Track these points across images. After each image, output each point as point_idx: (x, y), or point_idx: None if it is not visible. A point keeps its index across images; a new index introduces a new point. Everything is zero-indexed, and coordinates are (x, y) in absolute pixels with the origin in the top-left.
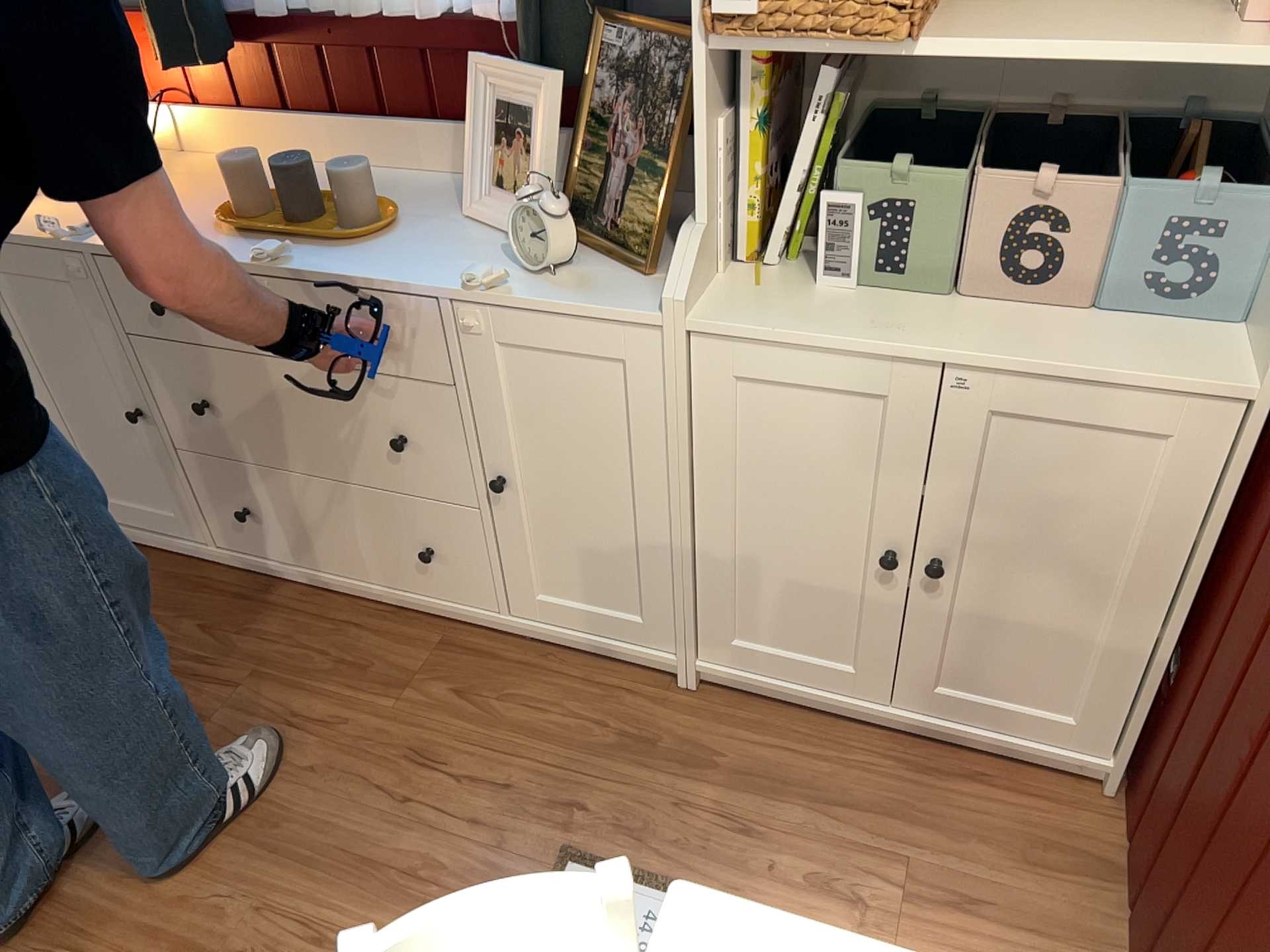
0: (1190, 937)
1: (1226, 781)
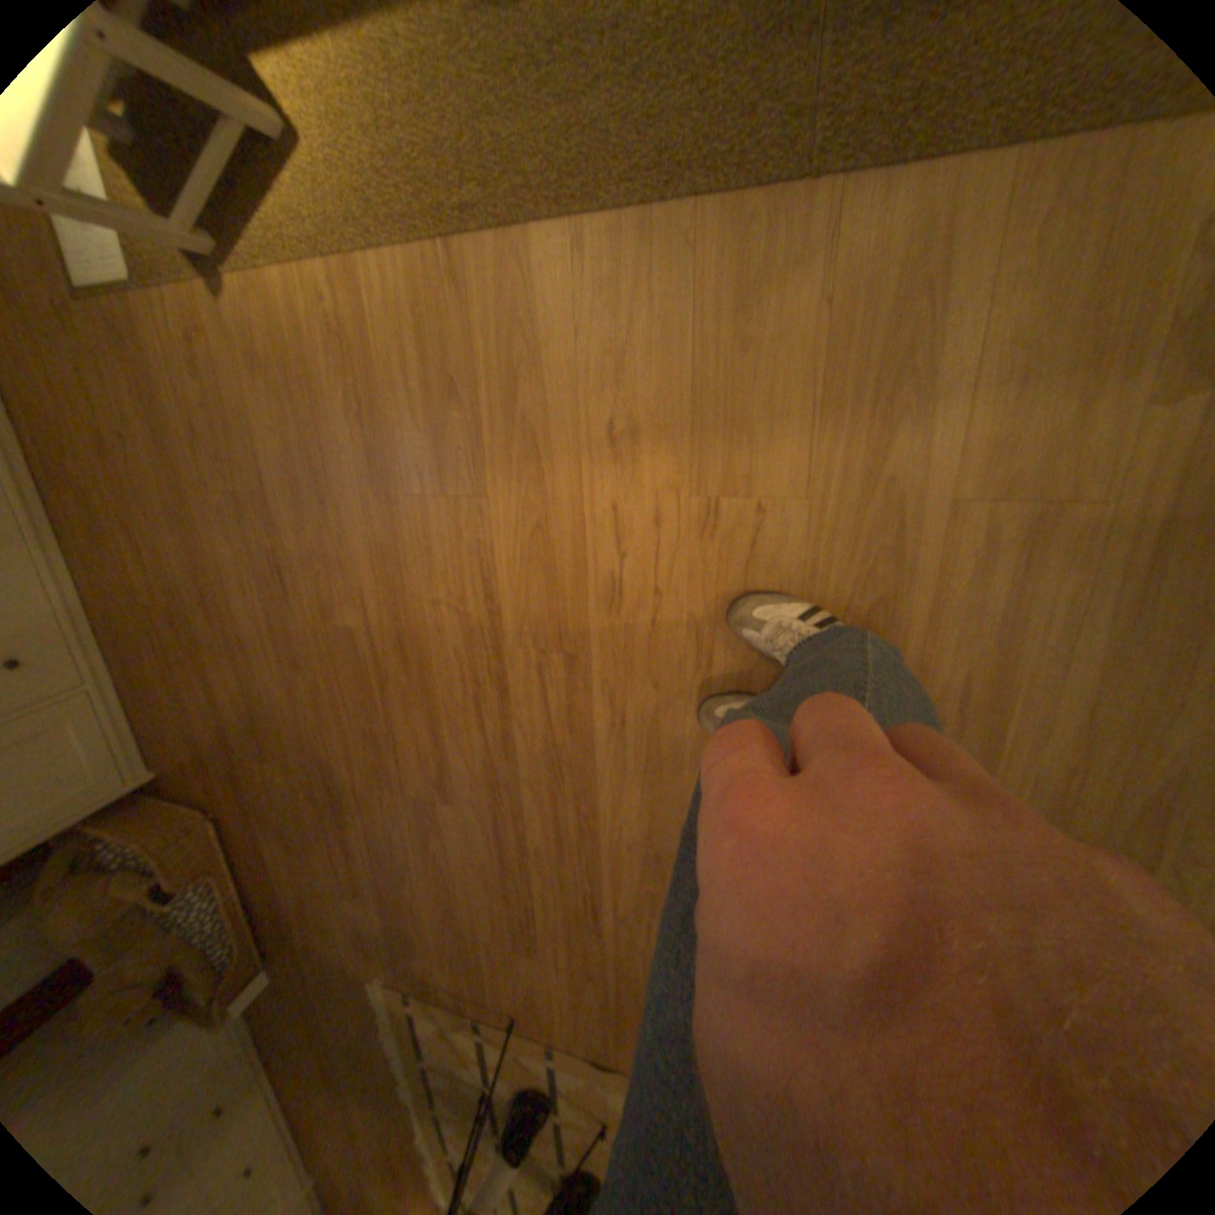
0: None
1: None
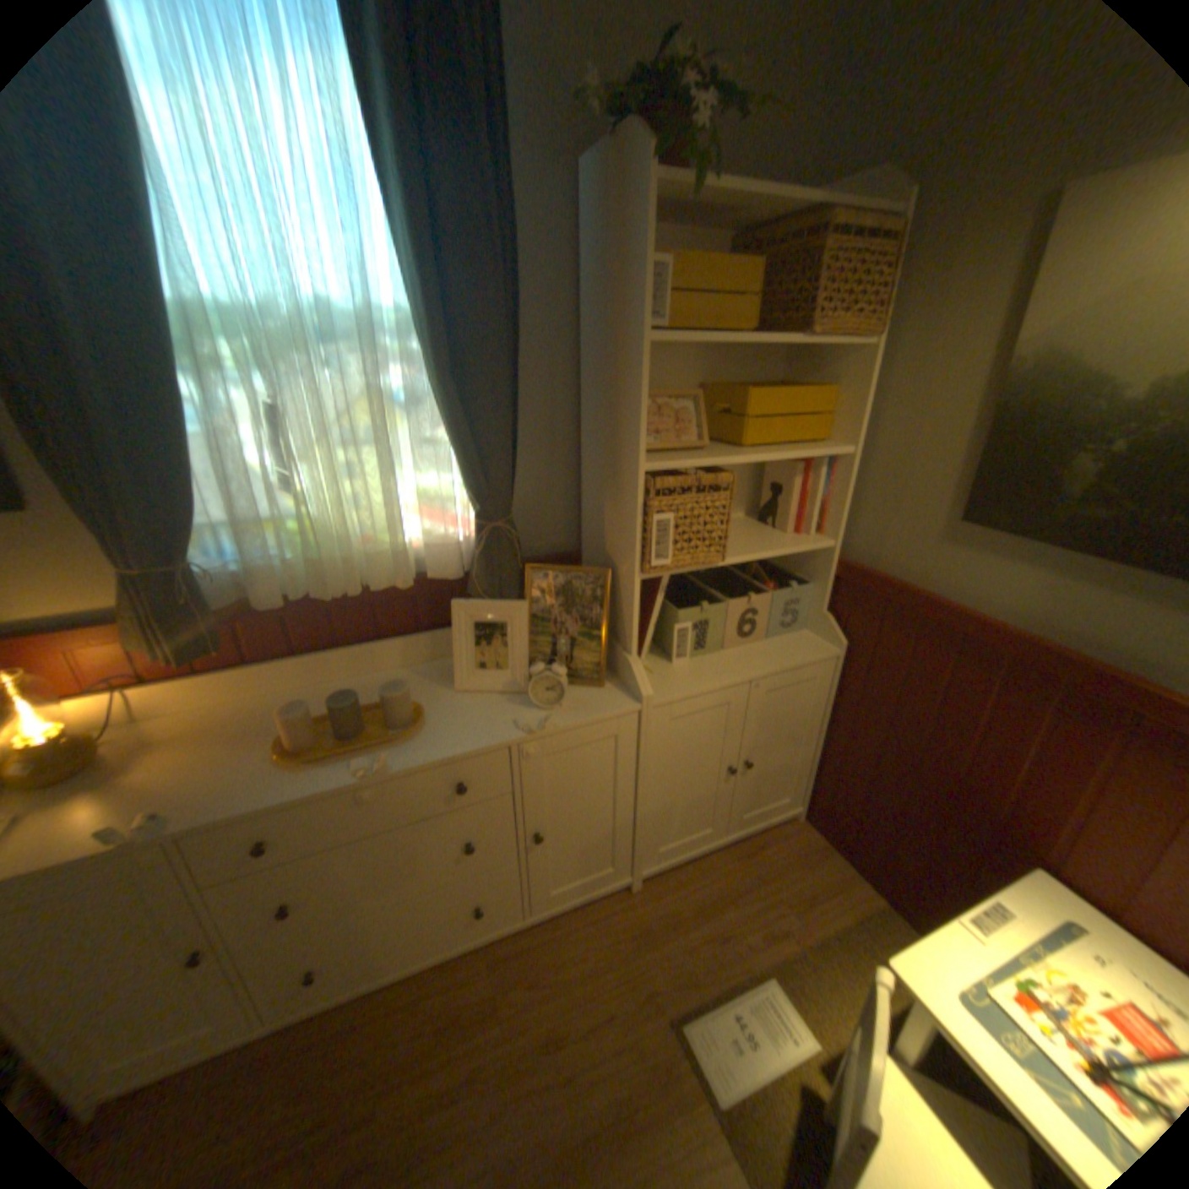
0: (928, 854)
1: (912, 790)
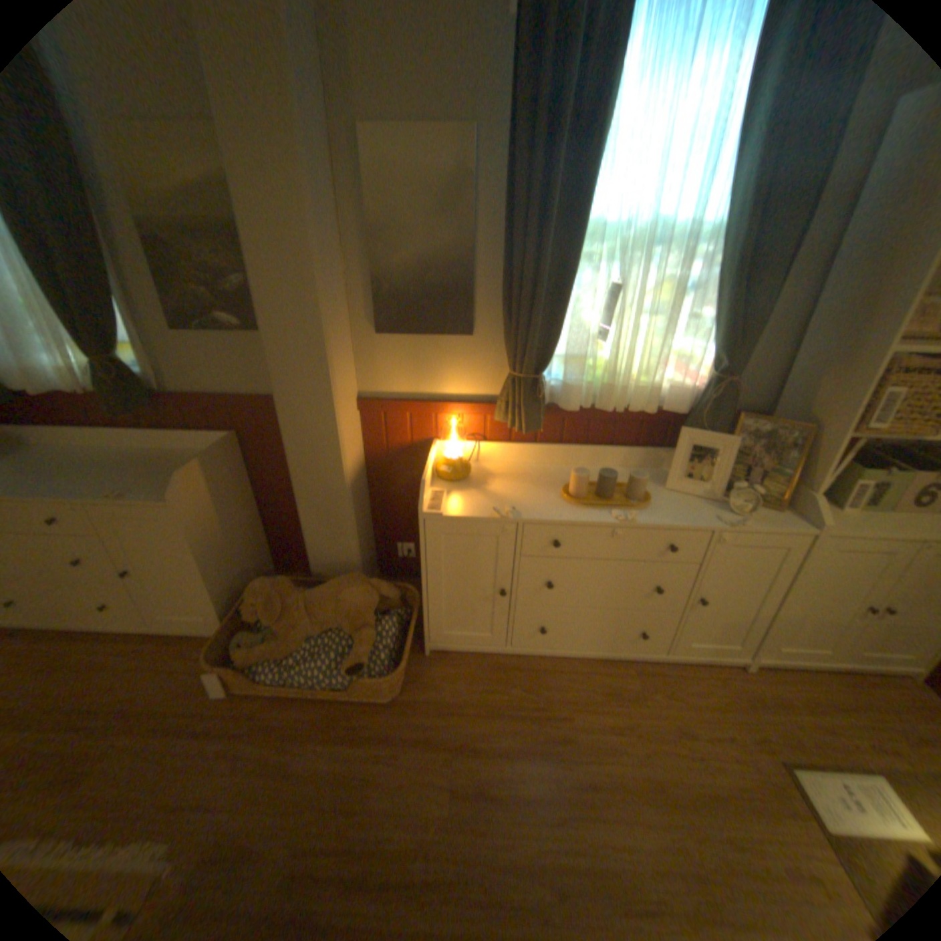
0: None
1: None
